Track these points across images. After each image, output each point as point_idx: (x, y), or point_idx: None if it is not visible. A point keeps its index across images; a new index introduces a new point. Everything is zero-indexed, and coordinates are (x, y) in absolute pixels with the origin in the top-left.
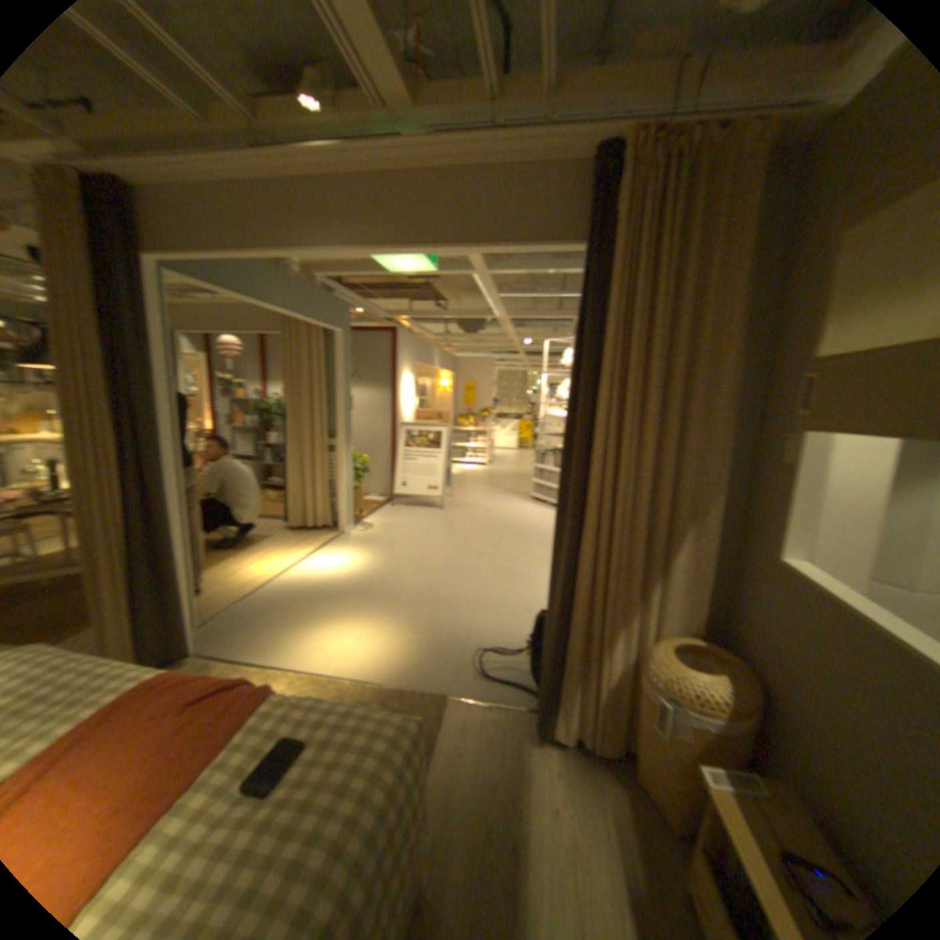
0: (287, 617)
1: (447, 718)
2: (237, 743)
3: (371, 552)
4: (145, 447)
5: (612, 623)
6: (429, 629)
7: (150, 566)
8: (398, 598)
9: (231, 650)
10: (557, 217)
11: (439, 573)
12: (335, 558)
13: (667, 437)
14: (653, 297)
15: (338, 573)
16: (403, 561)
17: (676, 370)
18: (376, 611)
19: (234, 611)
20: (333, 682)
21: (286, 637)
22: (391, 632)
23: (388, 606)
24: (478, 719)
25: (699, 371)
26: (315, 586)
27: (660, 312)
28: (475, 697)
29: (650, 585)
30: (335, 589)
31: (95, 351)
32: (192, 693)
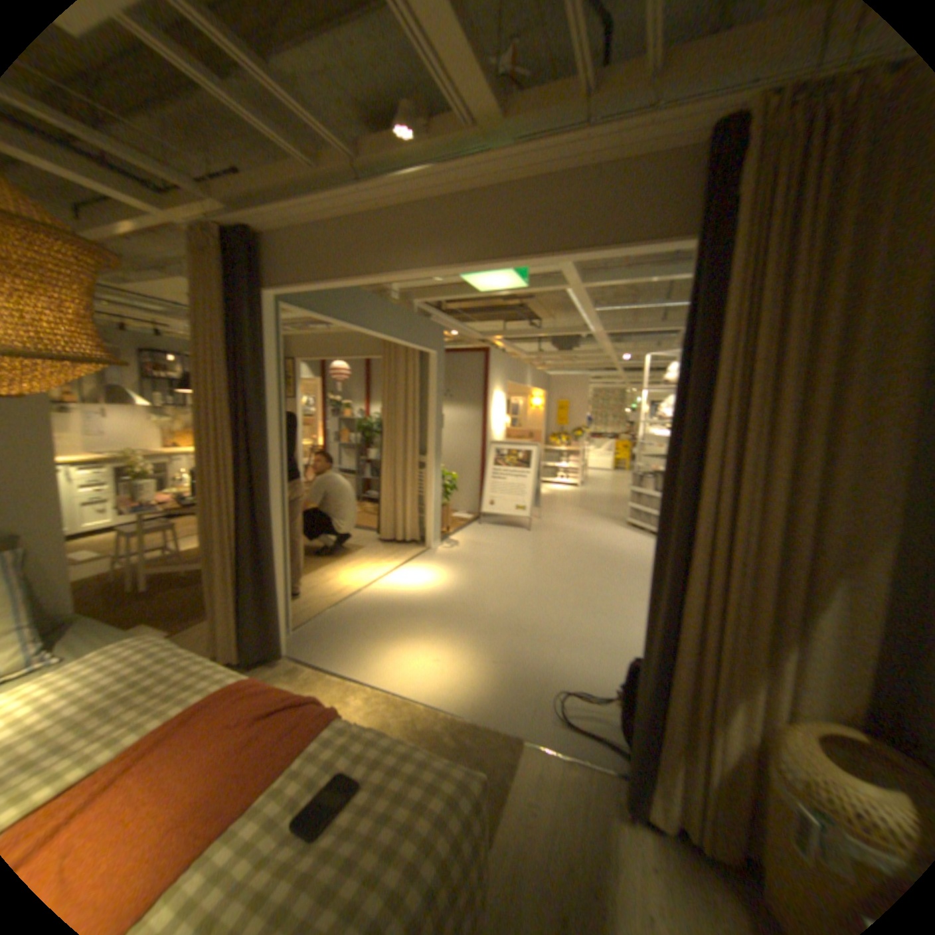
0: (371, 630)
1: (522, 767)
2: (295, 771)
3: (455, 571)
4: (256, 461)
5: (729, 692)
6: (508, 661)
7: (255, 570)
8: (479, 622)
9: (319, 657)
10: (662, 213)
11: (522, 599)
12: (421, 574)
13: (809, 464)
14: (788, 292)
15: (422, 590)
16: (486, 583)
17: (821, 380)
18: (455, 634)
19: (325, 618)
20: (407, 705)
21: (368, 650)
22: (469, 658)
23: (468, 629)
24: (558, 776)
25: (857, 380)
26: (399, 600)
27: (798, 309)
28: (556, 748)
29: (783, 650)
30: (418, 605)
31: (222, 377)
32: (265, 706)
